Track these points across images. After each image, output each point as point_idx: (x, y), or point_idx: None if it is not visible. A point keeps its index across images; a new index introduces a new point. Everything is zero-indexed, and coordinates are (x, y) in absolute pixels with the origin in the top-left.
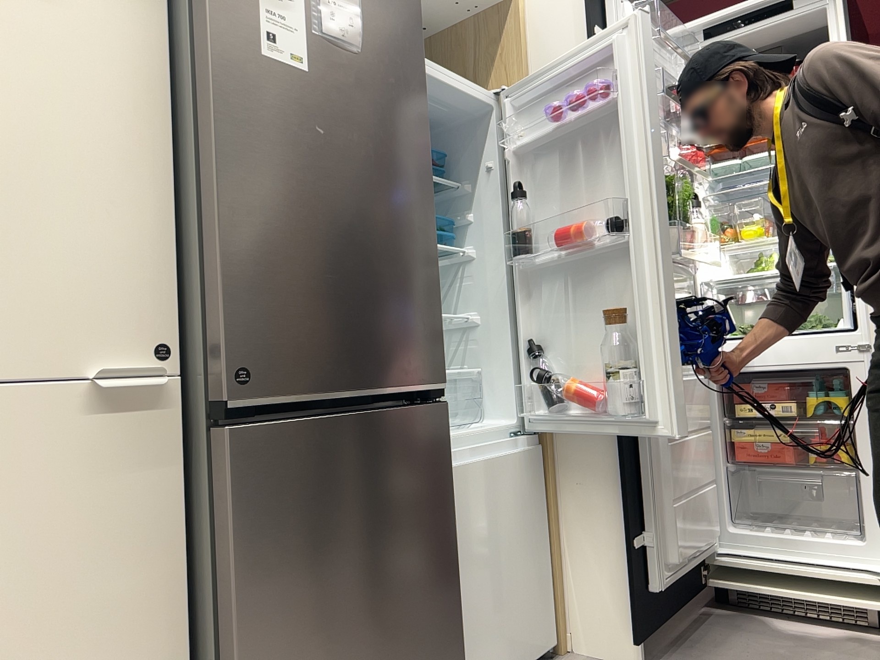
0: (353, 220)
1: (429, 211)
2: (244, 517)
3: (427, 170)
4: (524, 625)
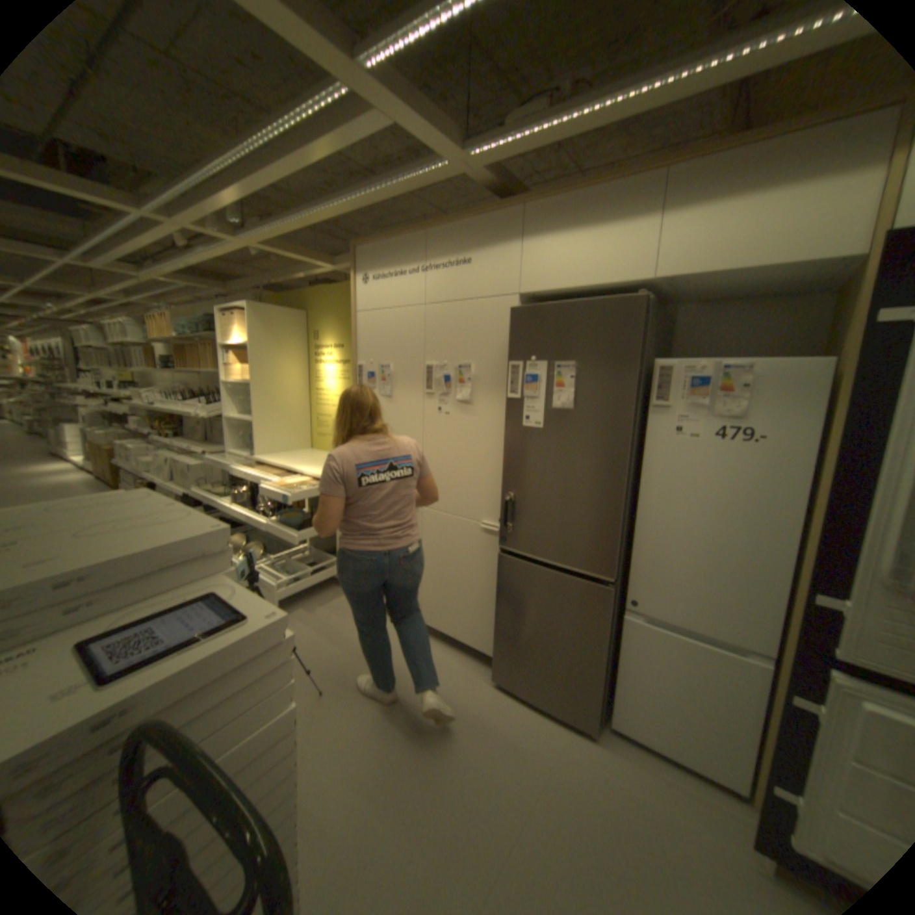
0: (559, 491)
1: (618, 488)
2: (501, 581)
3: (621, 465)
4: (698, 751)
